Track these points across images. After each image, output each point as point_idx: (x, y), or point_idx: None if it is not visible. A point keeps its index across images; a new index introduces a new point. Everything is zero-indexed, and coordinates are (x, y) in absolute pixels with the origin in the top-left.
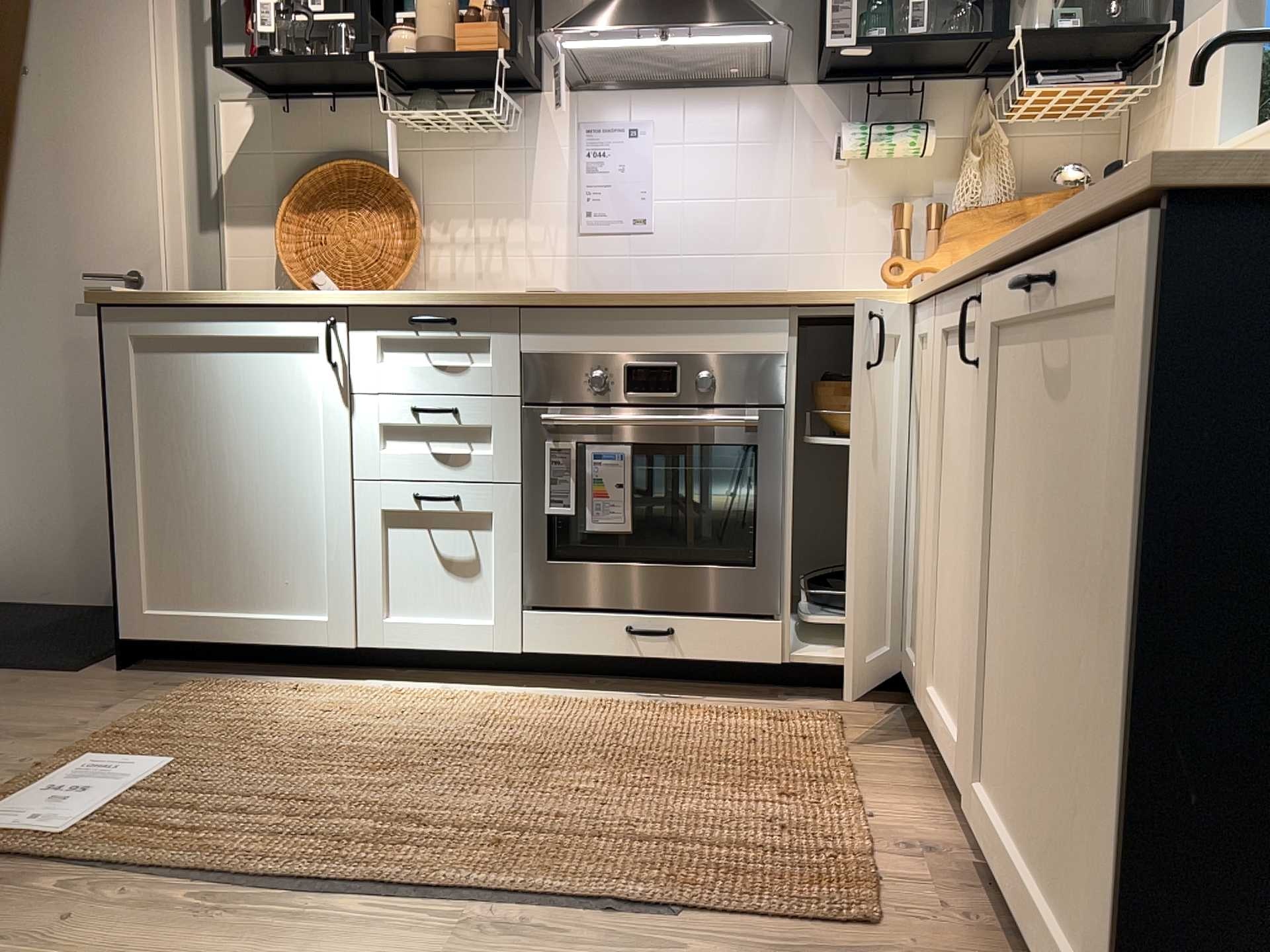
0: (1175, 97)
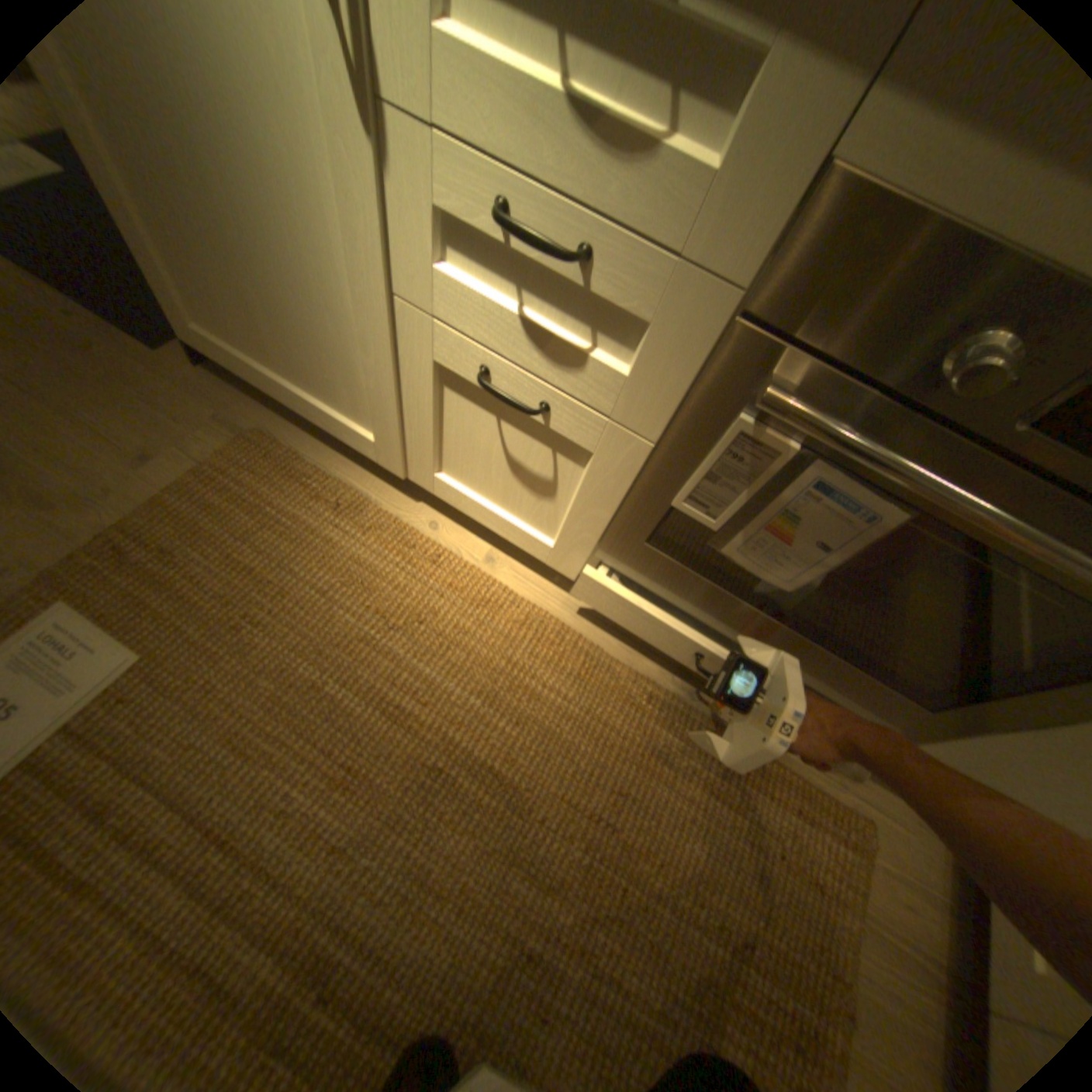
0: None
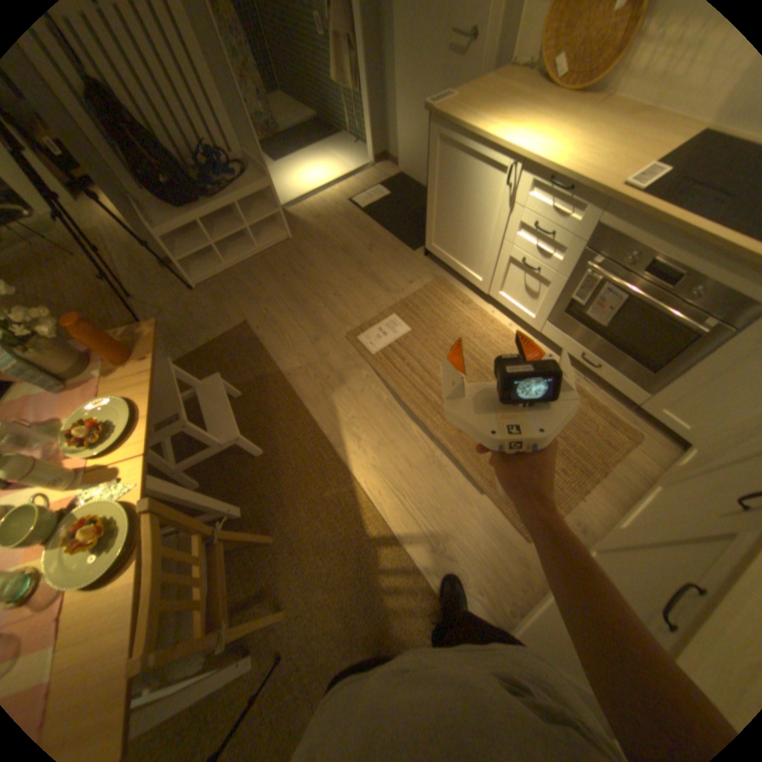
0: None
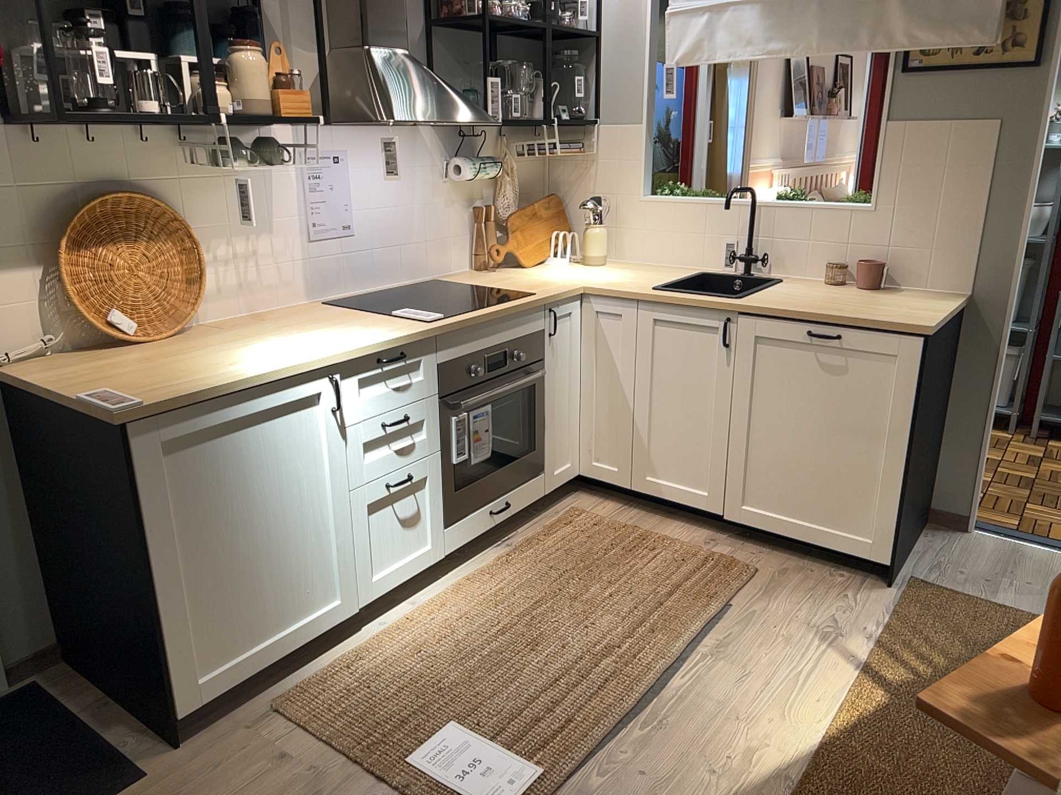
0: (602, 157)
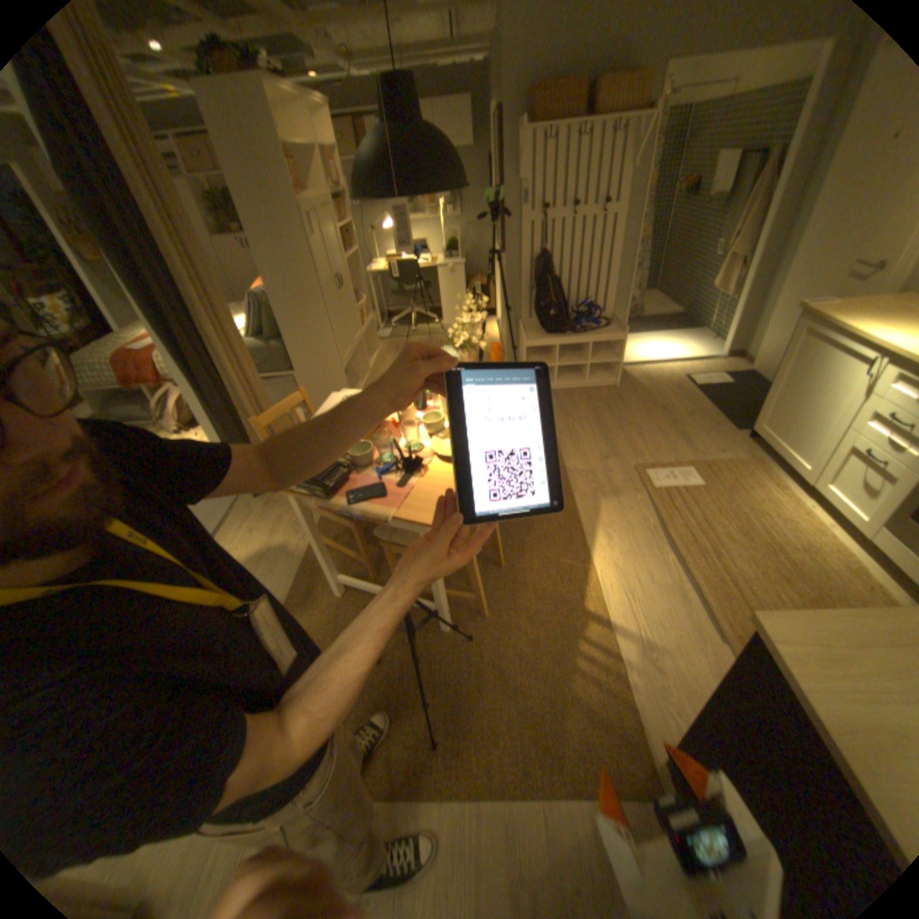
0: None
